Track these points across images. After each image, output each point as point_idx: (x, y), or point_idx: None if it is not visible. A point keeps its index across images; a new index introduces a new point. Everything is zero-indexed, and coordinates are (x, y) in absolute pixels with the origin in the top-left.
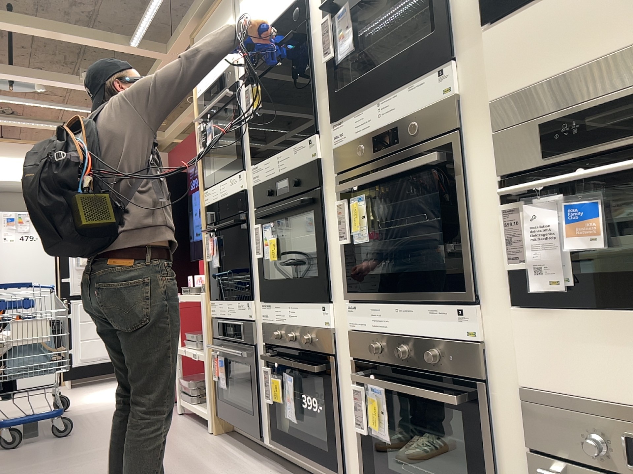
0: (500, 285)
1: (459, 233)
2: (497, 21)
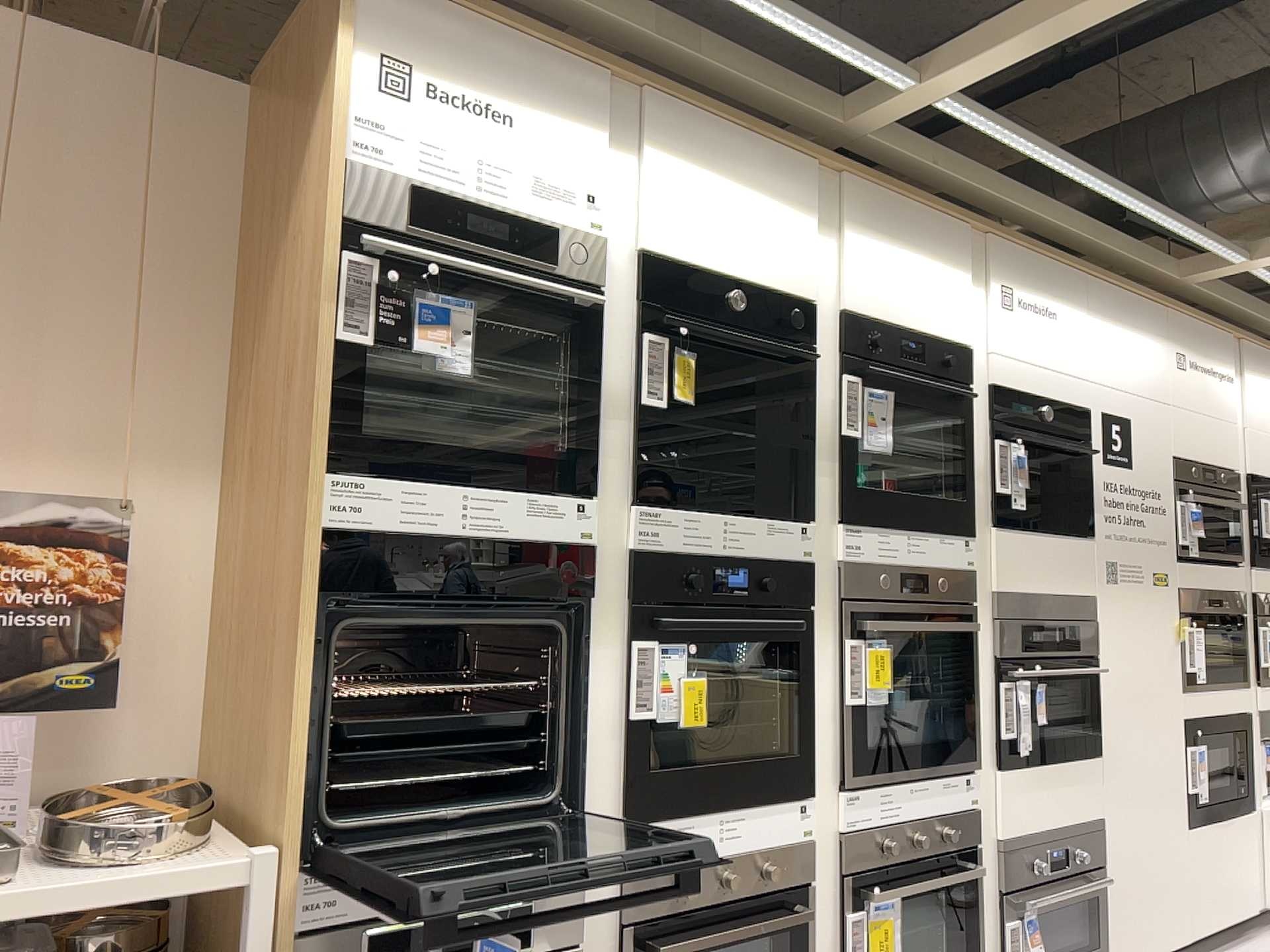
0: (986, 751)
1: (972, 702)
2: (998, 526)
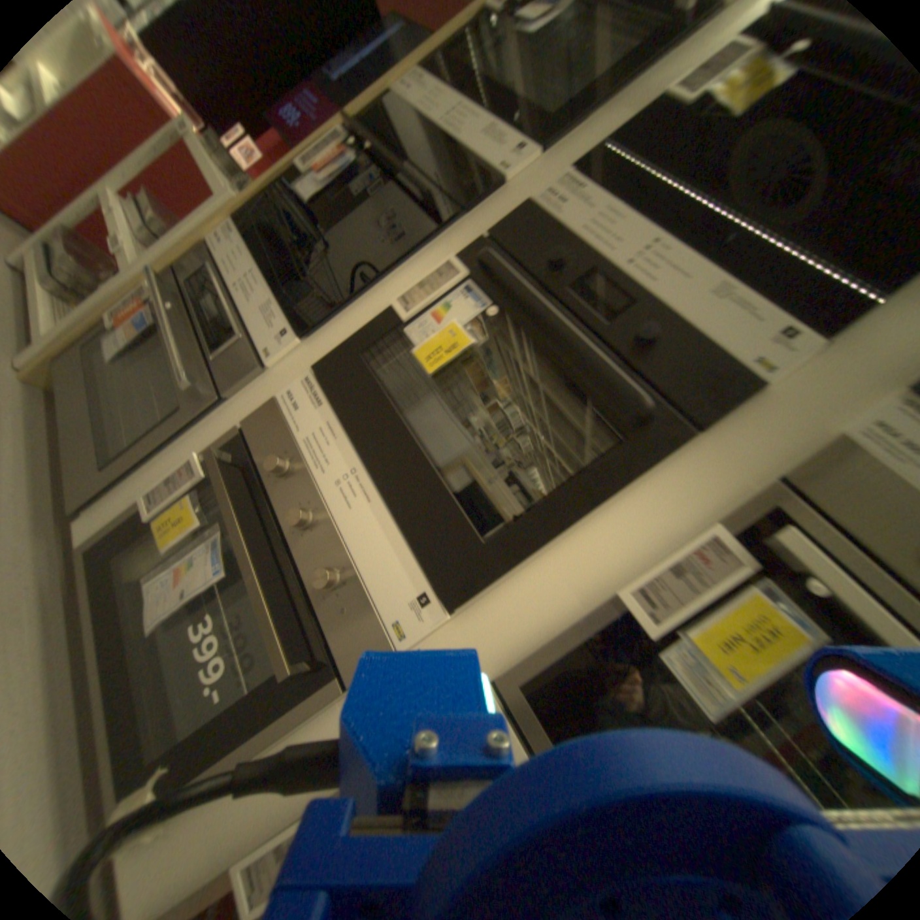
0: None
1: None
2: None
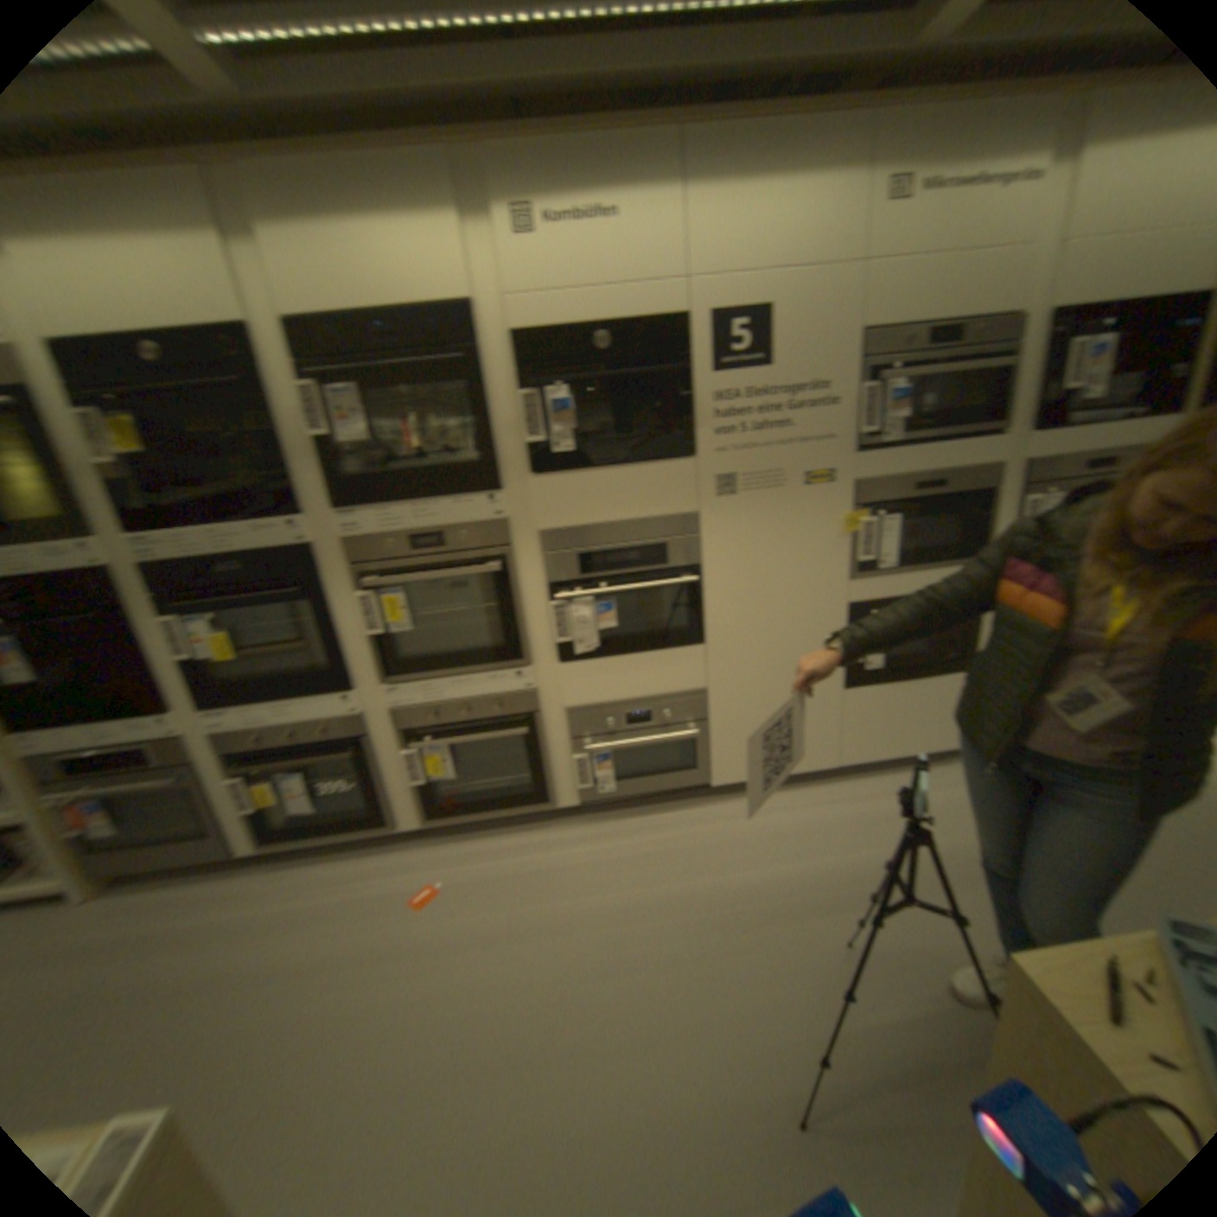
0: (543, 652)
1: (512, 622)
2: (538, 473)
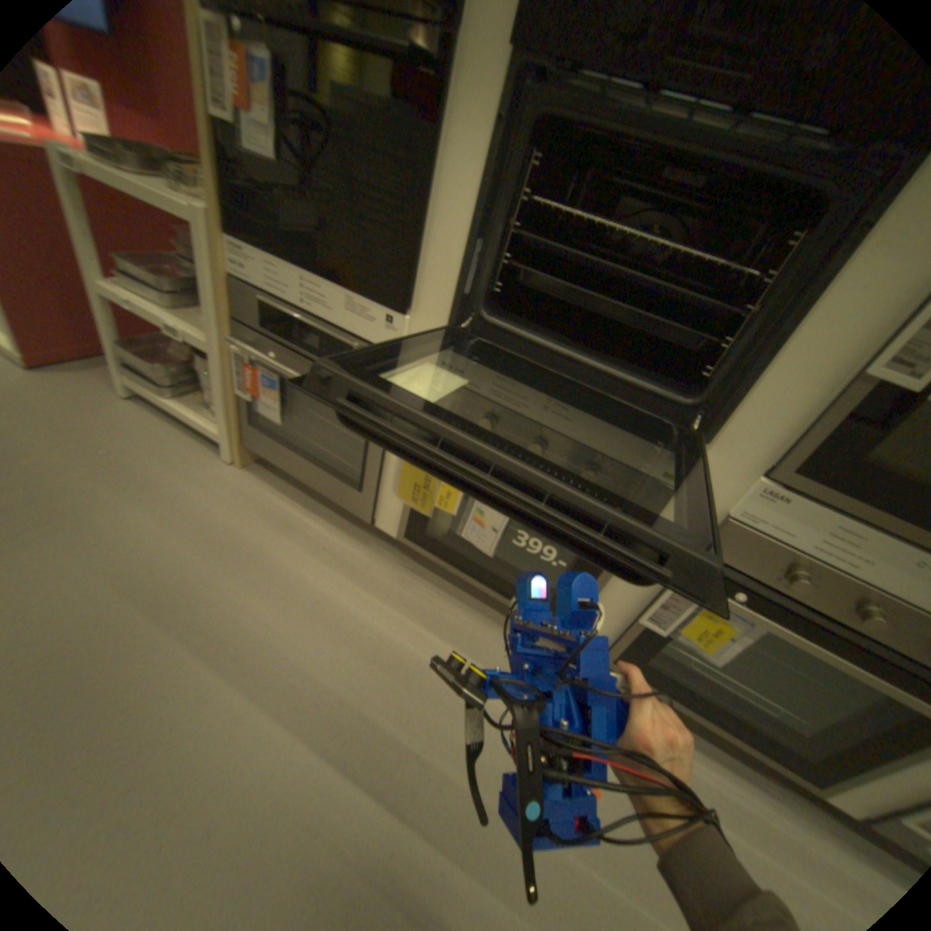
0: None
1: None
2: None
